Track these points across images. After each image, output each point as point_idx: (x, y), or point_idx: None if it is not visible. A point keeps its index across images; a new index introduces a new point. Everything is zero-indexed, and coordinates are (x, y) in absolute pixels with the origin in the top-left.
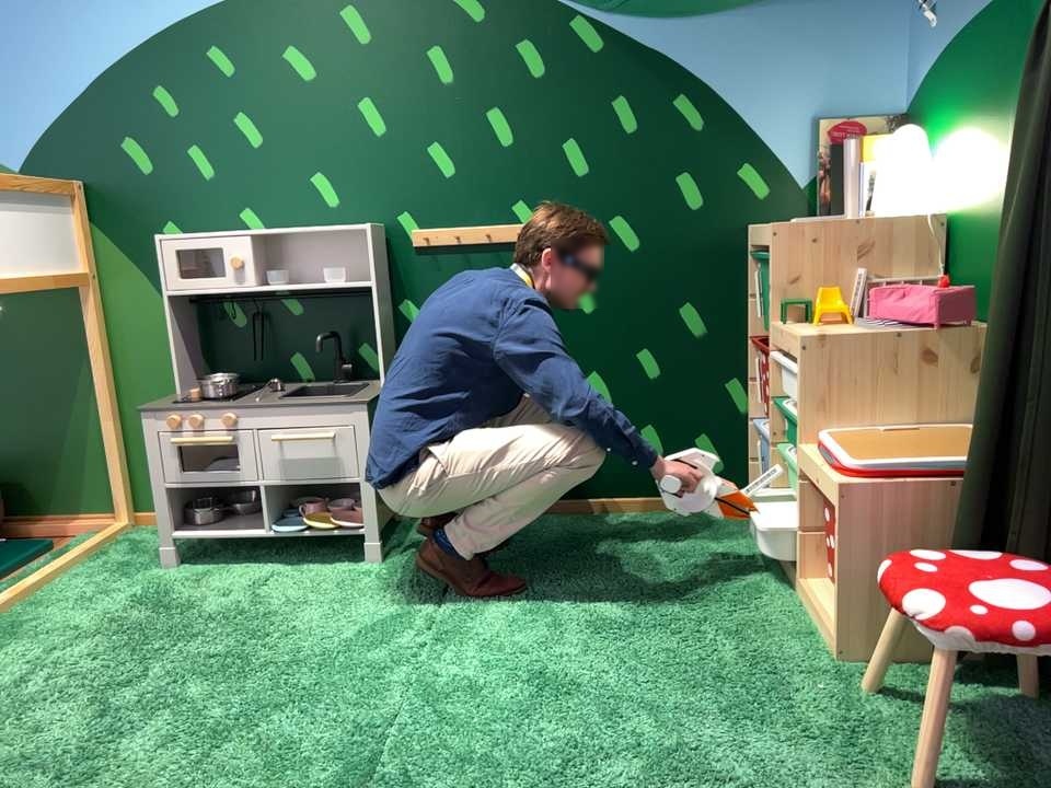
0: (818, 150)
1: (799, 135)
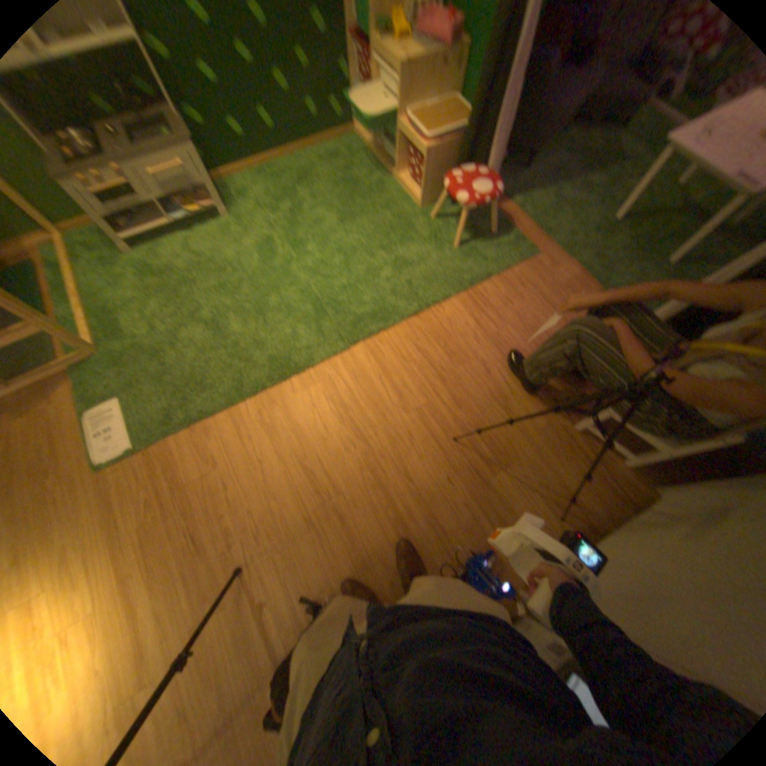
0: None
1: None
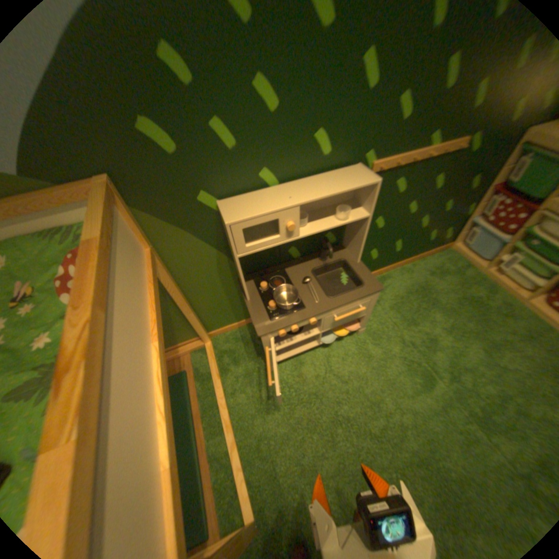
0: None
1: None
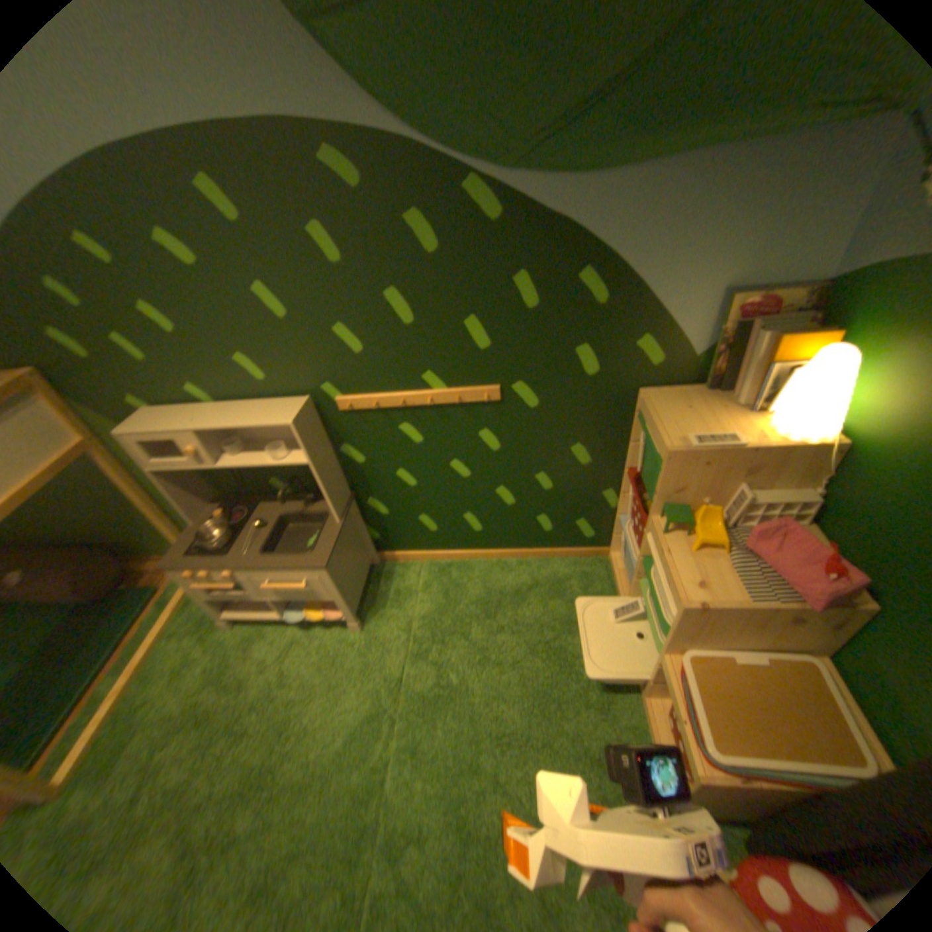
0: (726, 323)
1: (710, 306)
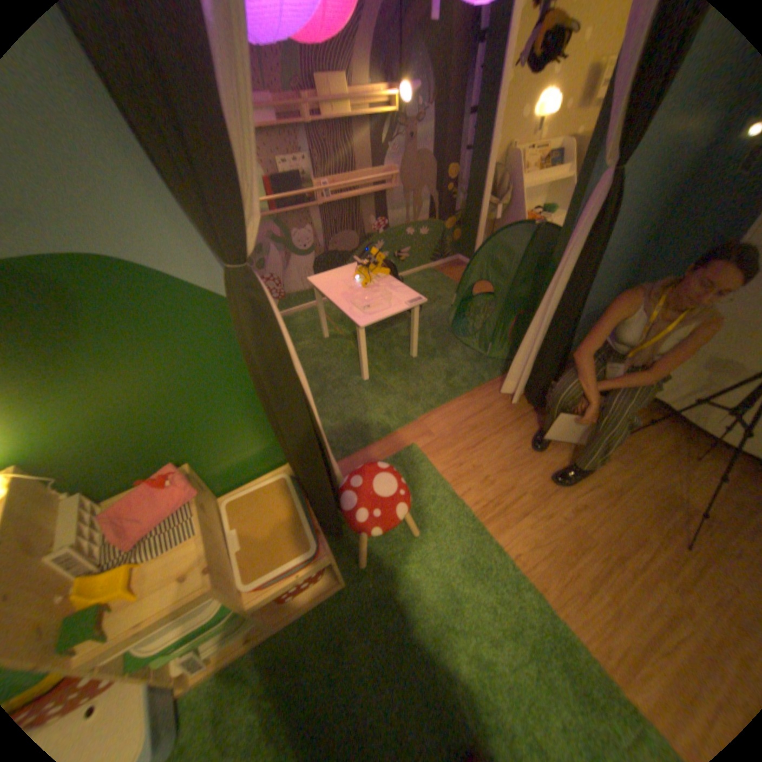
0: None
1: None
